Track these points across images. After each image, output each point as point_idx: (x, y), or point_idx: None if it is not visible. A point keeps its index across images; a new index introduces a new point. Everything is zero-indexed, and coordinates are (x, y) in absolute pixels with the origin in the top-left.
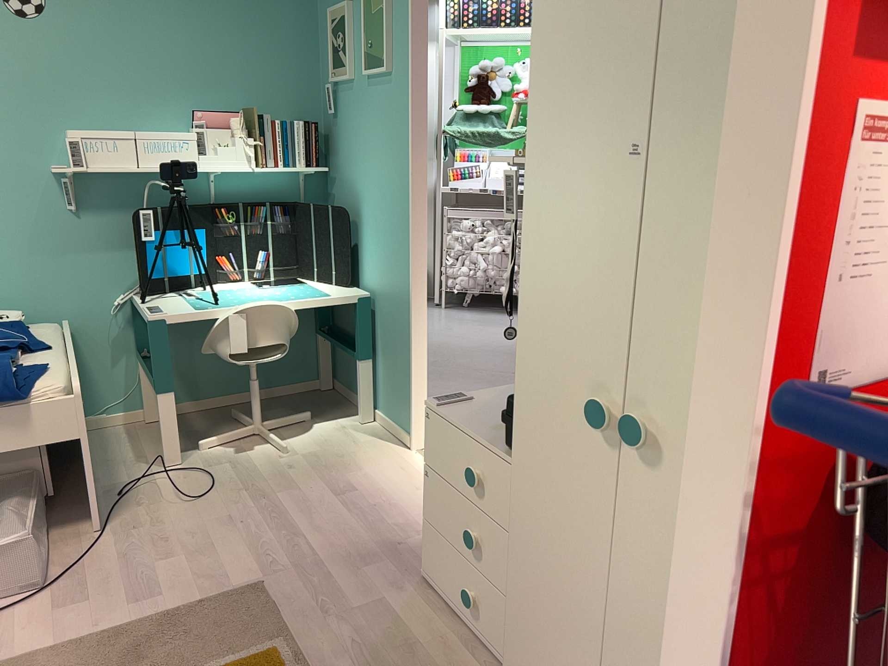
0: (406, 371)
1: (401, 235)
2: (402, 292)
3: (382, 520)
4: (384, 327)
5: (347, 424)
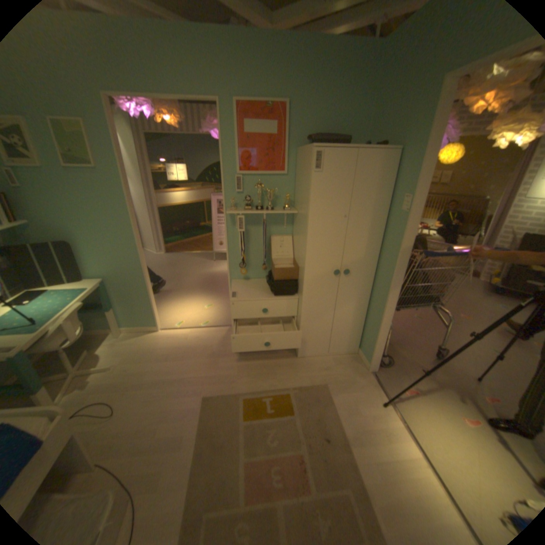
0: (145, 303)
1: (127, 246)
2: (133, 271)
3: (196, 353)
4: (118, 291)
5: (111, 342)
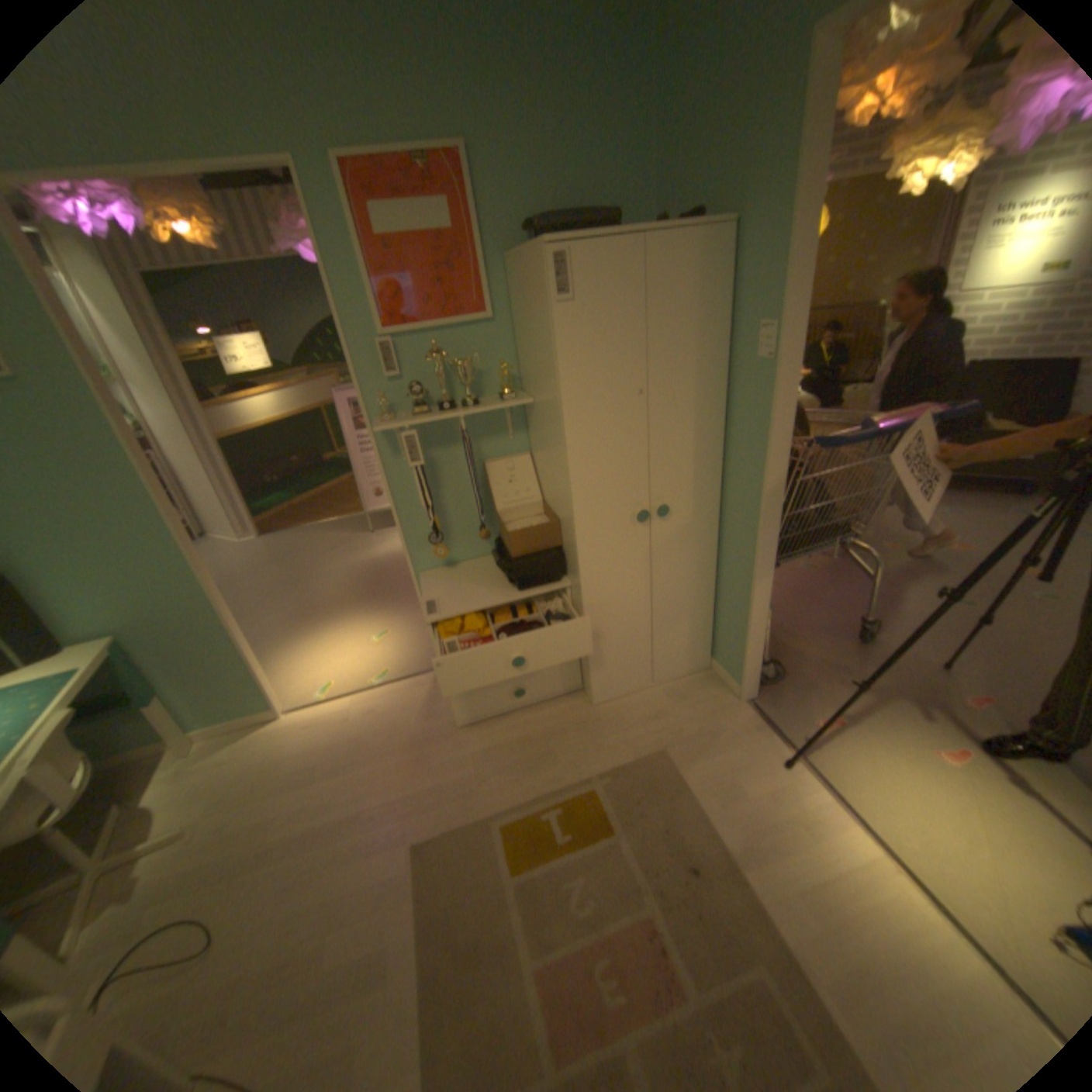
0: (231, 666)
1: (153, 551)
2: (186, 604)
3: (374, 749)
4: (159, 655)
5: (173, 771)
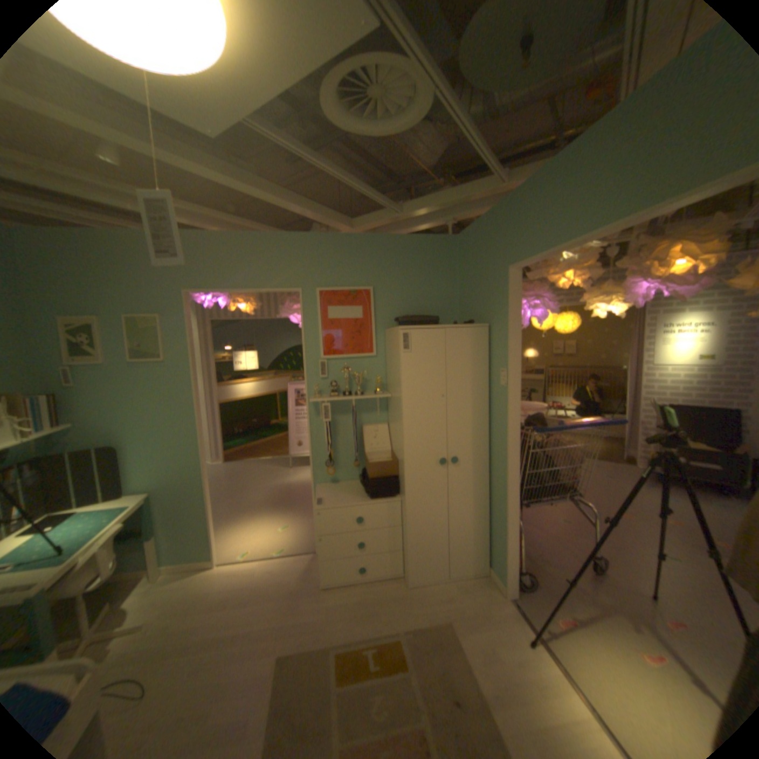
0: (200, 526)
1: (187, 450)
2: (191, 482)
3: (267, 596)
4: (166, 511)
5: (146, 590)
